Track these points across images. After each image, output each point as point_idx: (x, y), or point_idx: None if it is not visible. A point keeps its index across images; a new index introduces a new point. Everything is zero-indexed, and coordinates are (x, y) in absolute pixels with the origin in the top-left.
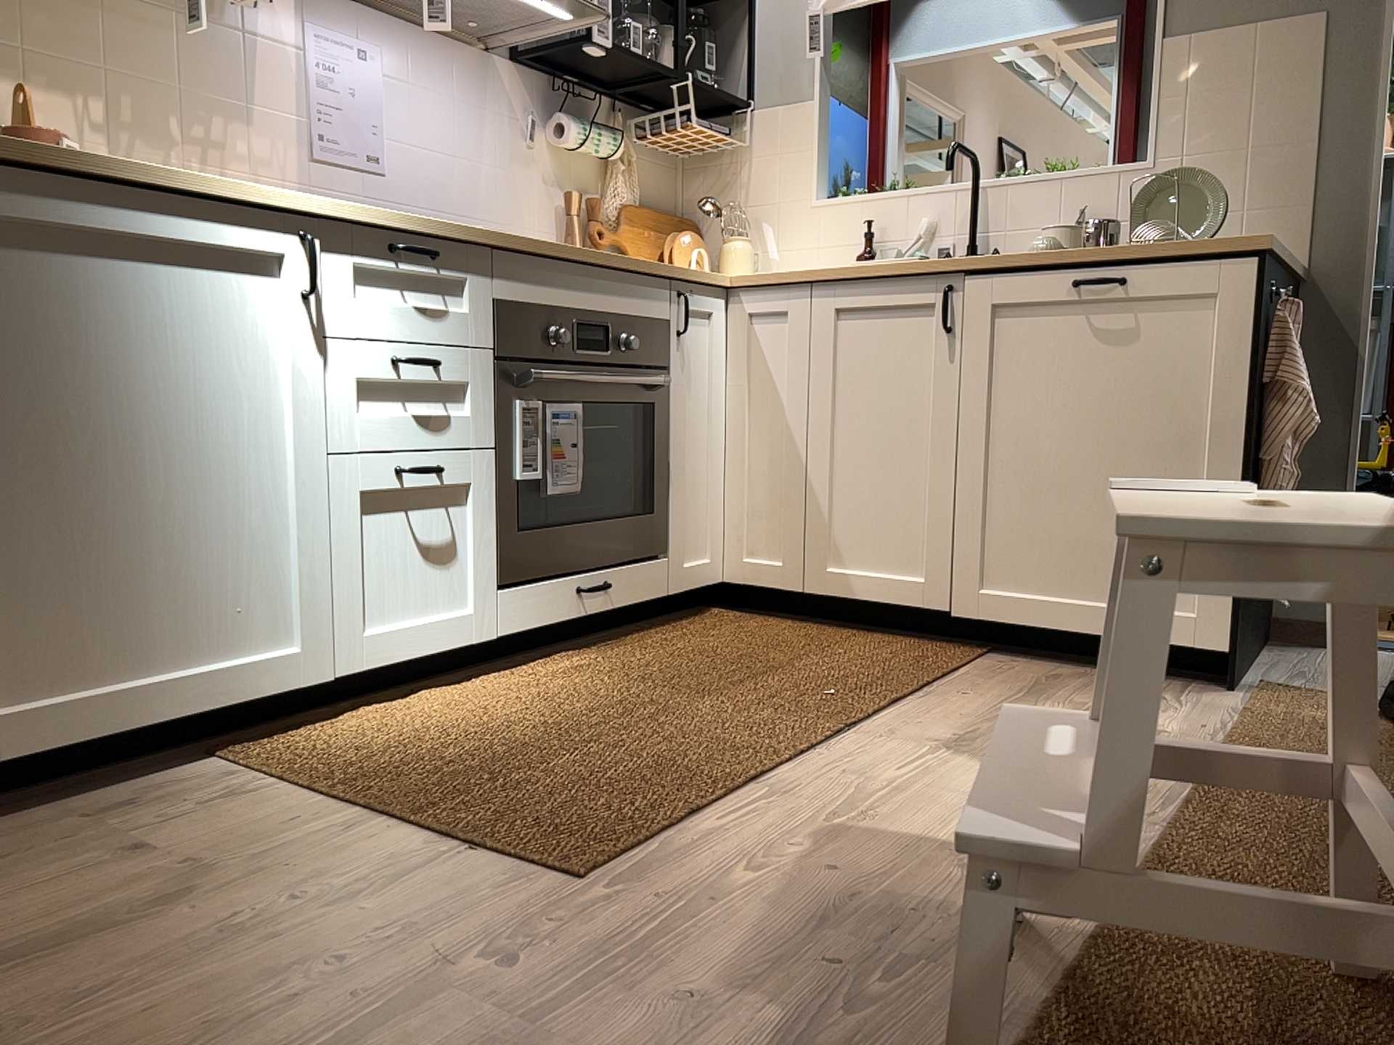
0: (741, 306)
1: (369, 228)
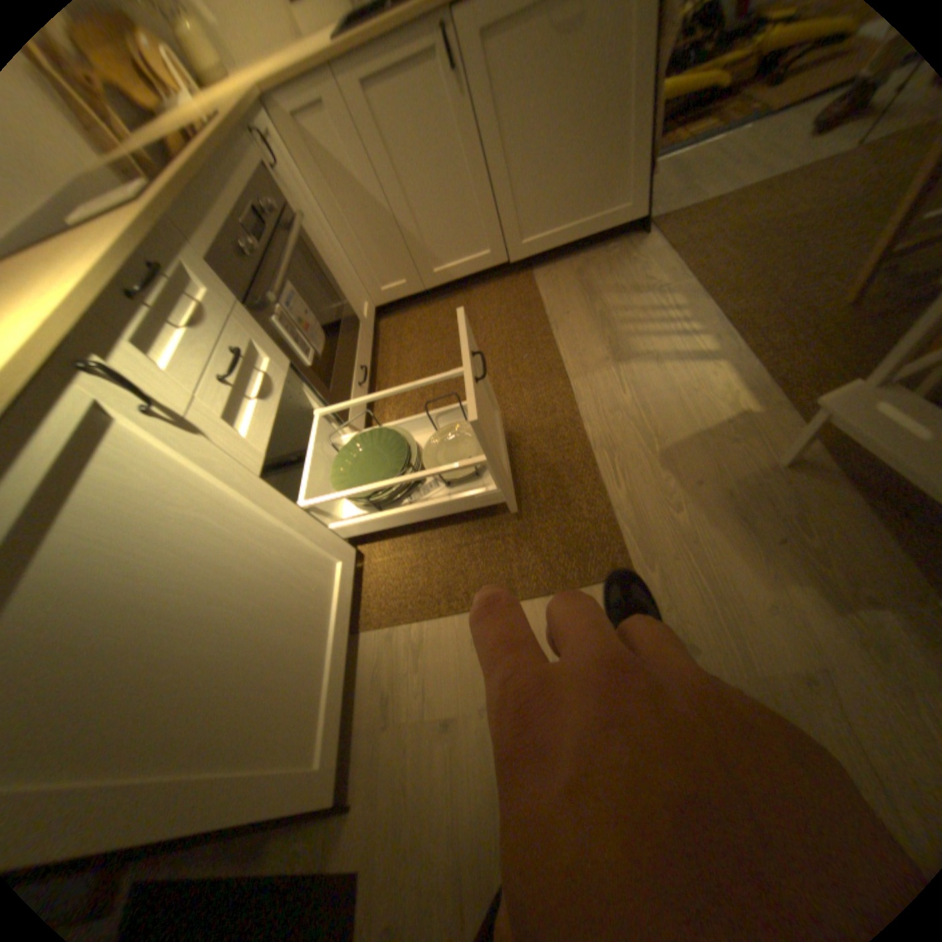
0: (281, 115)
1: (106, 302)
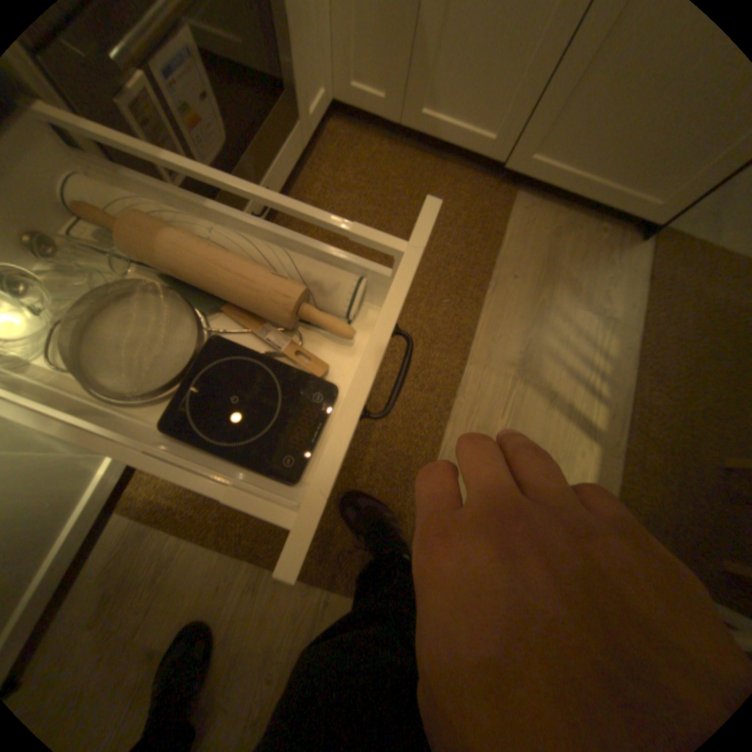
0: None
1: None
